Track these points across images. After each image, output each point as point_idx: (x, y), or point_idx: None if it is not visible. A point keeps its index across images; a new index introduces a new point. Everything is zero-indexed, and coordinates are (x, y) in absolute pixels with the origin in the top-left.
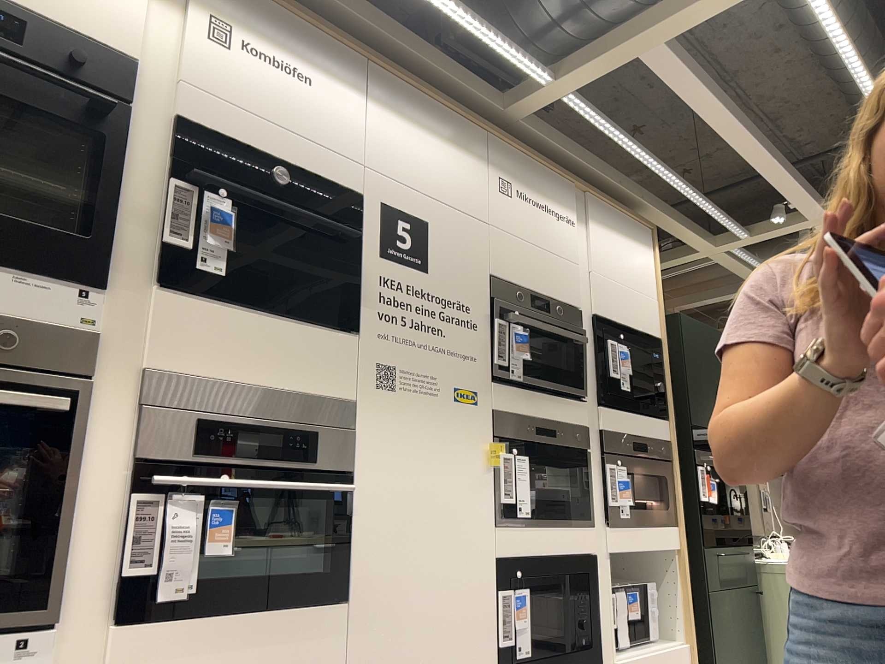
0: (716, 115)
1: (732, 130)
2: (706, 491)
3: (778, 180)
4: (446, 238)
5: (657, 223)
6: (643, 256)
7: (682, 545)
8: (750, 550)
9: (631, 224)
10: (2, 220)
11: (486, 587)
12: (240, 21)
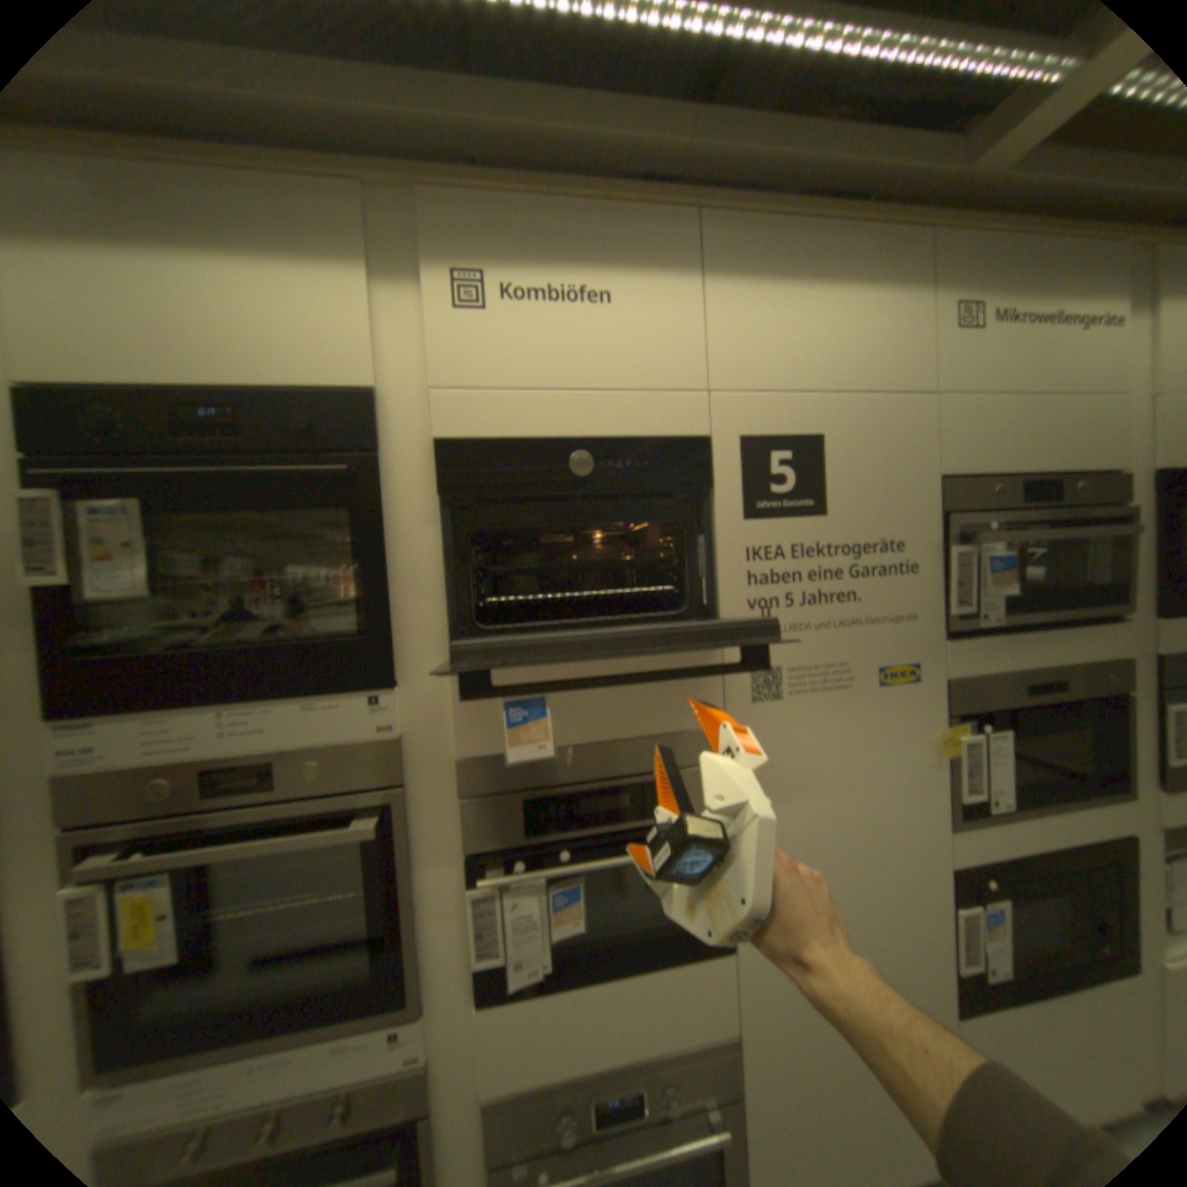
0: None
1: None
2: None
3: None
4: (855, 450)
5: None
6: None
7: None
8: None
9: None
10: (278, 648)
11: (937, 909)
12: (488, 257)
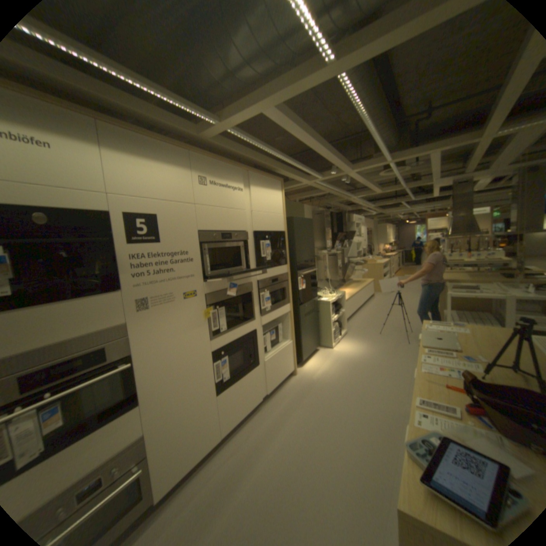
0: (305, 138)
1: (312, 143)
2: (301, 286)
3: (334, 160)
4: (169, 221)
5: (285, 175)
6: (277, 196)
7: (291, 310)
8: (316, 299)
9: (272, 181)
10: None
11: (207, 365)
12: None
